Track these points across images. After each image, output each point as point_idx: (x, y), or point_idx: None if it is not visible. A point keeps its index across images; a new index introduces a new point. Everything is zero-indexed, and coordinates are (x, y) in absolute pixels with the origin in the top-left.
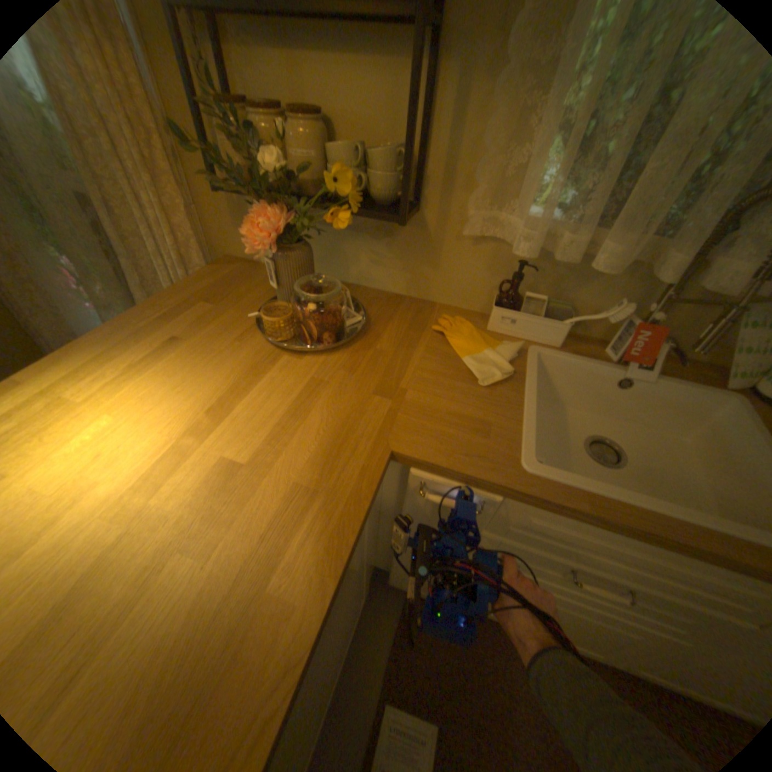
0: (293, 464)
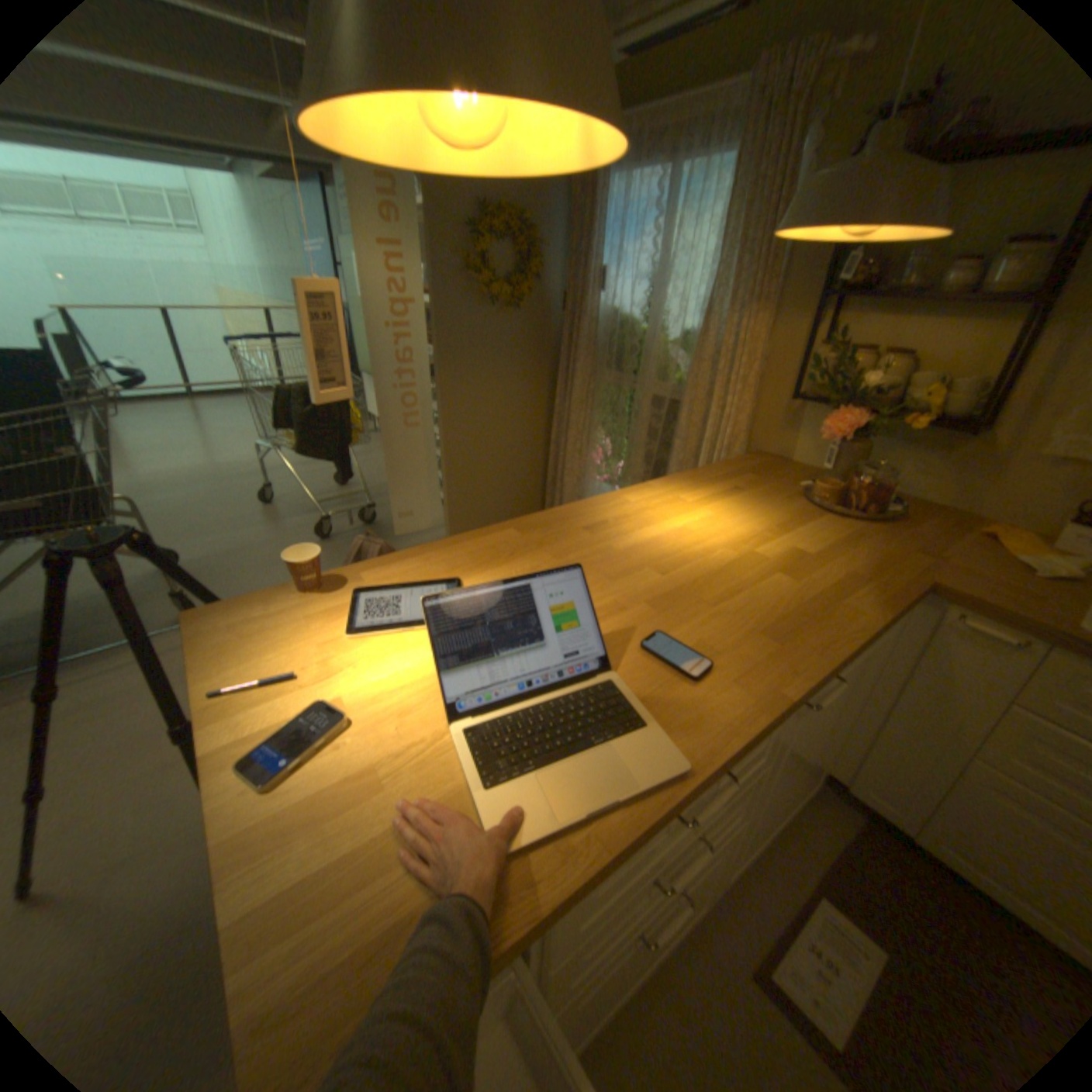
0: (850, 563)
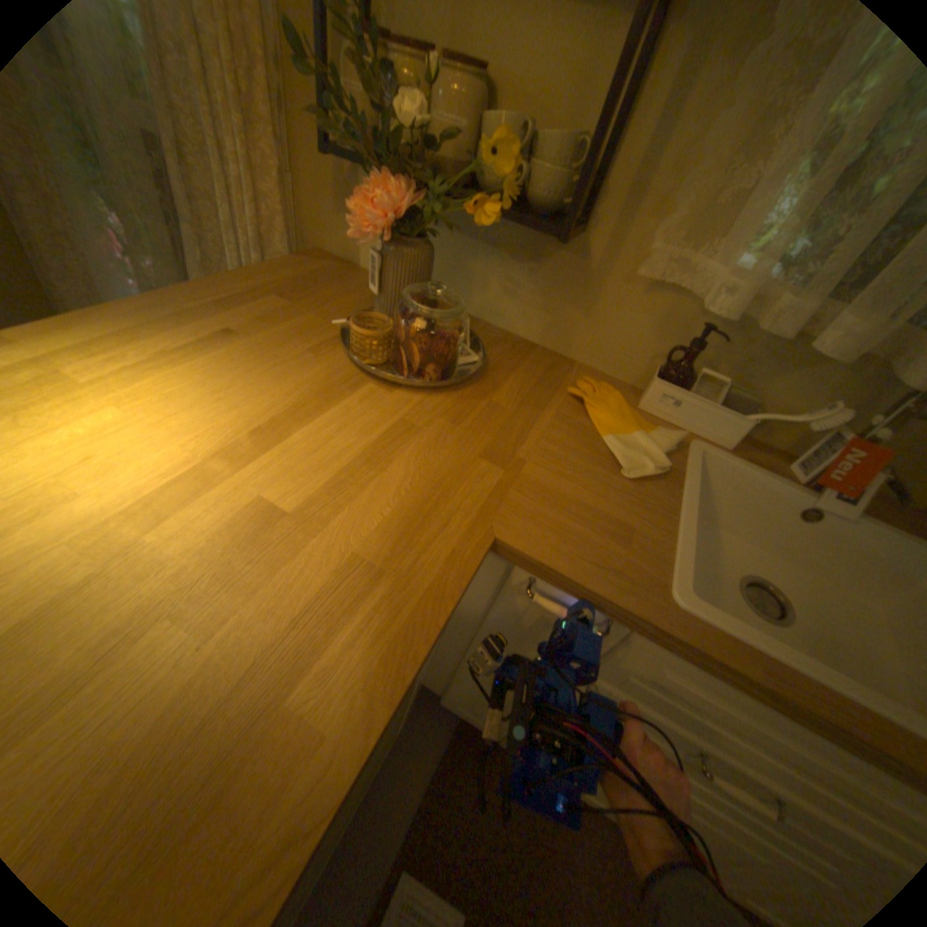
0: (356, 527)
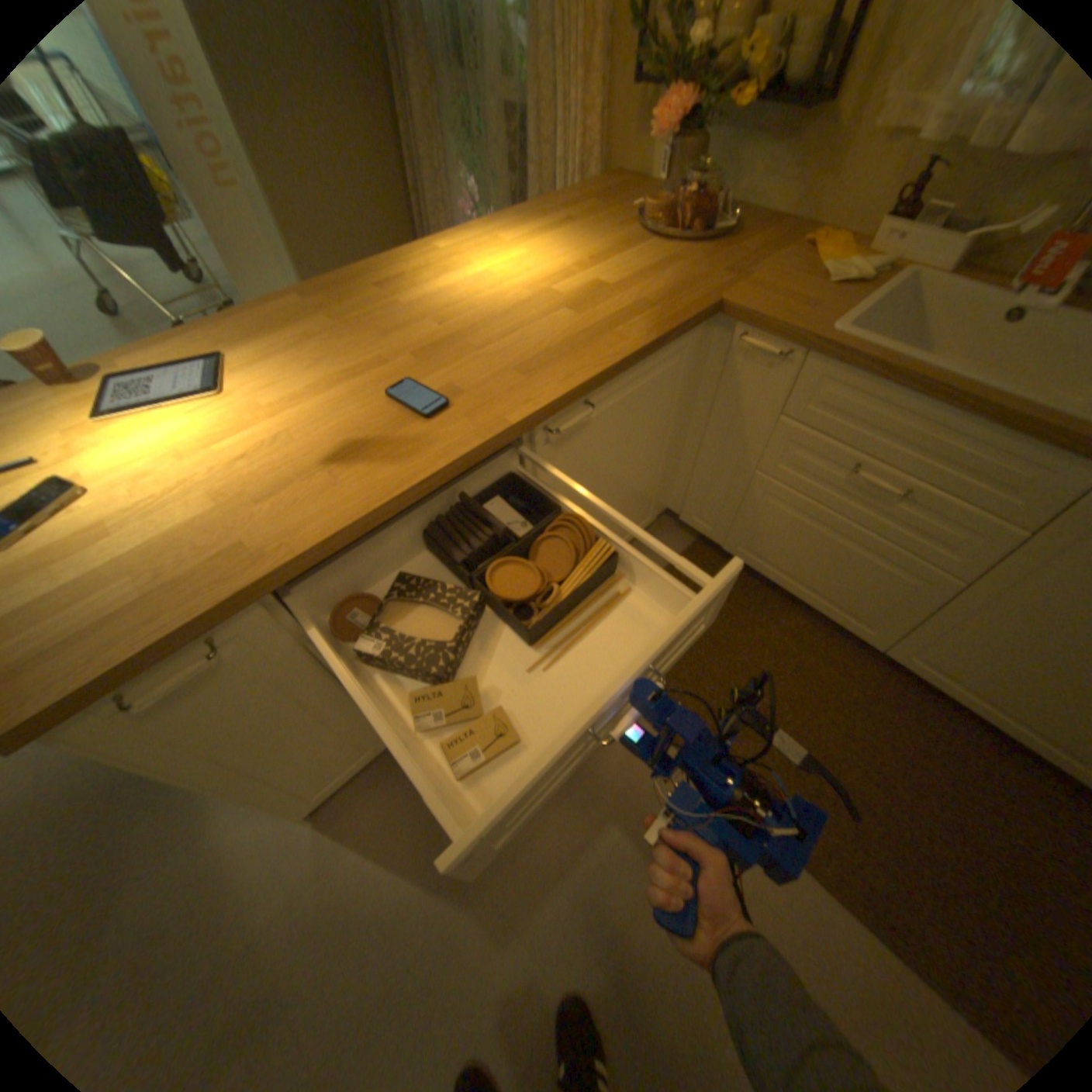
0: (643, 291)
